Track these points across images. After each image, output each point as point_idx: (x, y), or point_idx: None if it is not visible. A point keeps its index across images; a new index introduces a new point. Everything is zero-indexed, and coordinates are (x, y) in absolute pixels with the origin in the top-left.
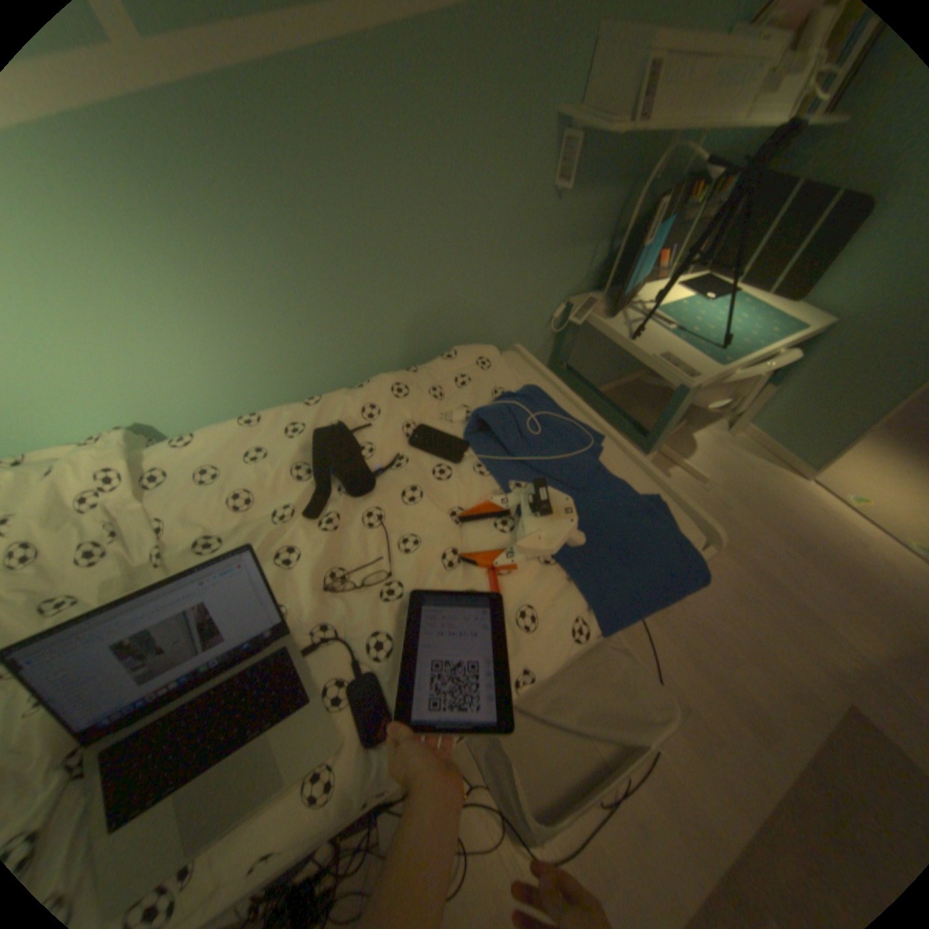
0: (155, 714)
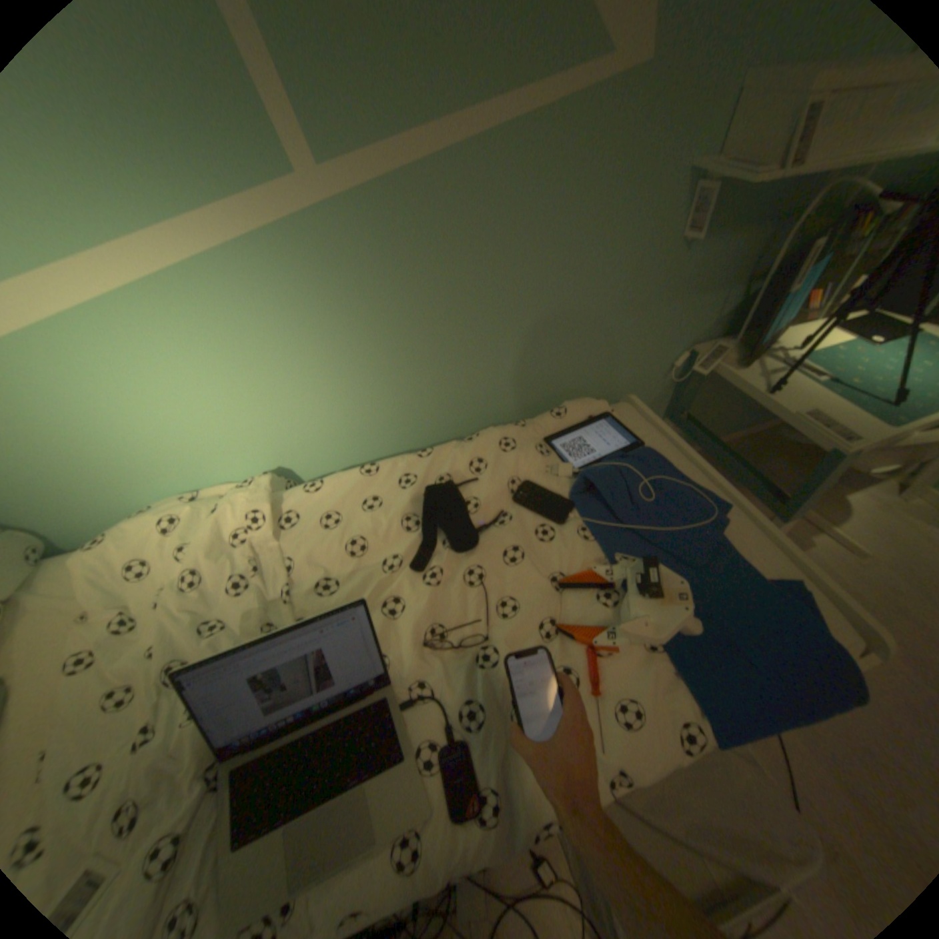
0: (275, 746)
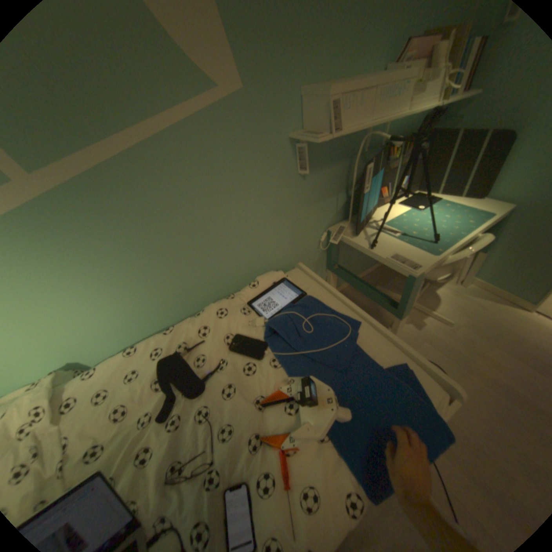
0: None
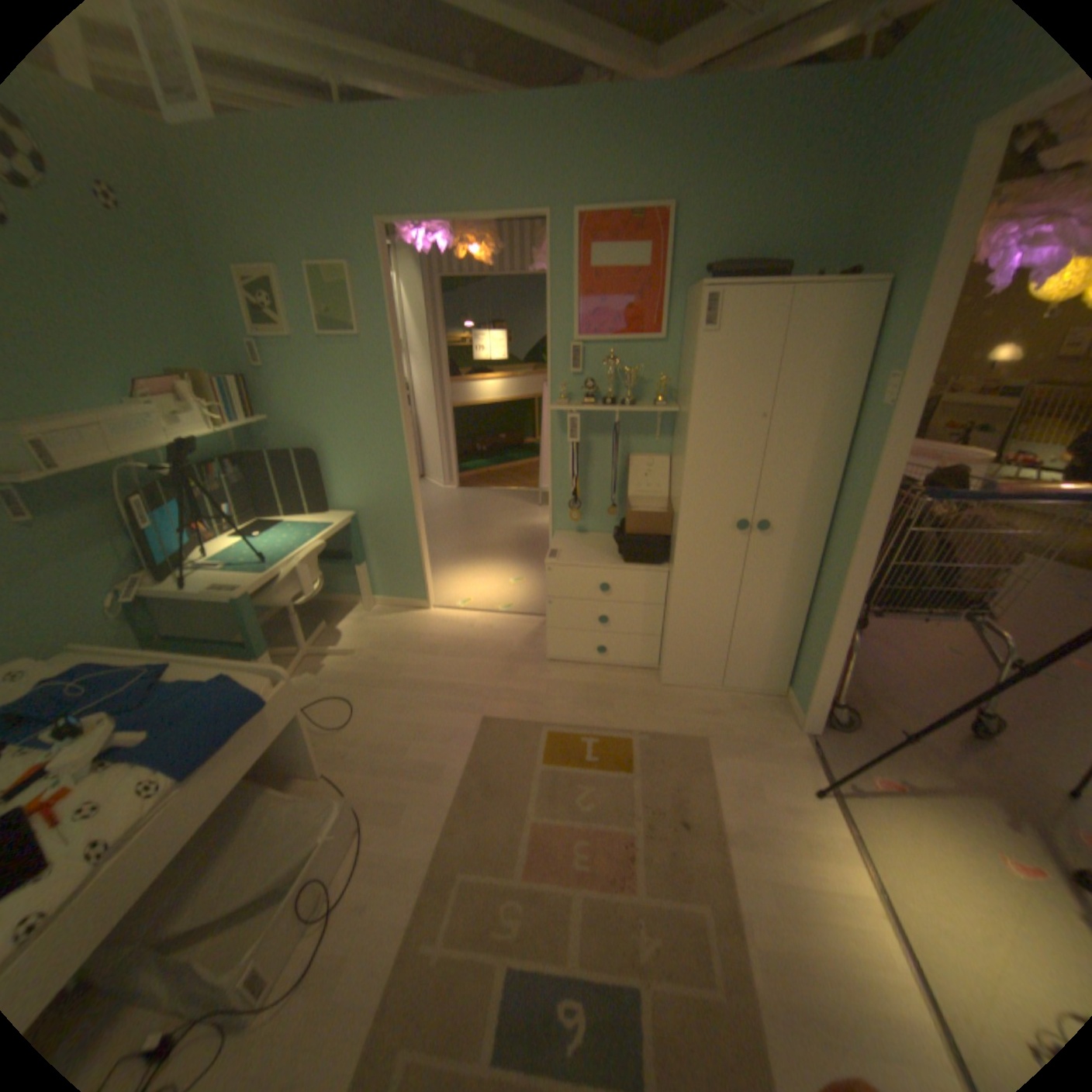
0: None
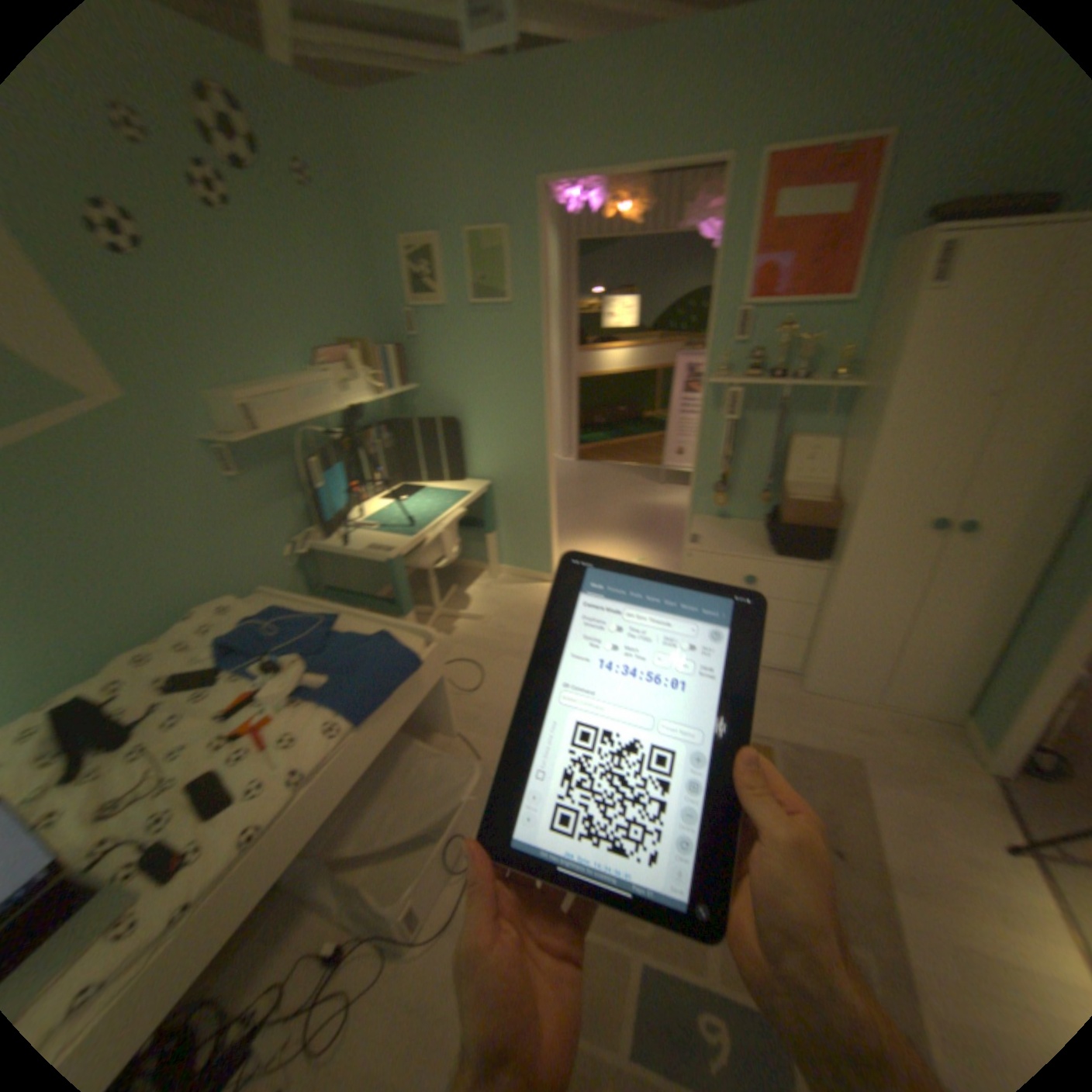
0: None
